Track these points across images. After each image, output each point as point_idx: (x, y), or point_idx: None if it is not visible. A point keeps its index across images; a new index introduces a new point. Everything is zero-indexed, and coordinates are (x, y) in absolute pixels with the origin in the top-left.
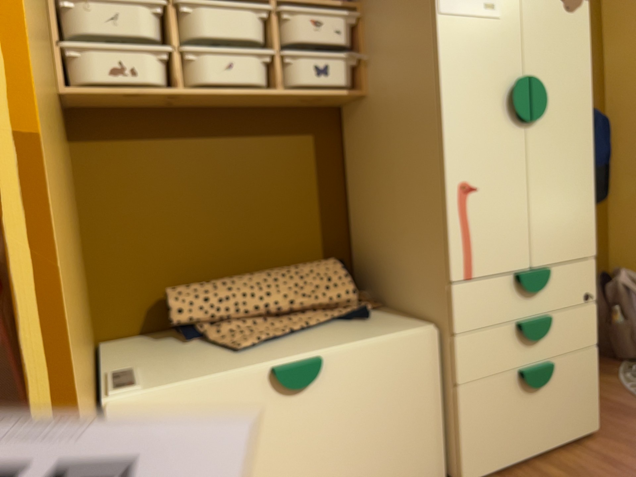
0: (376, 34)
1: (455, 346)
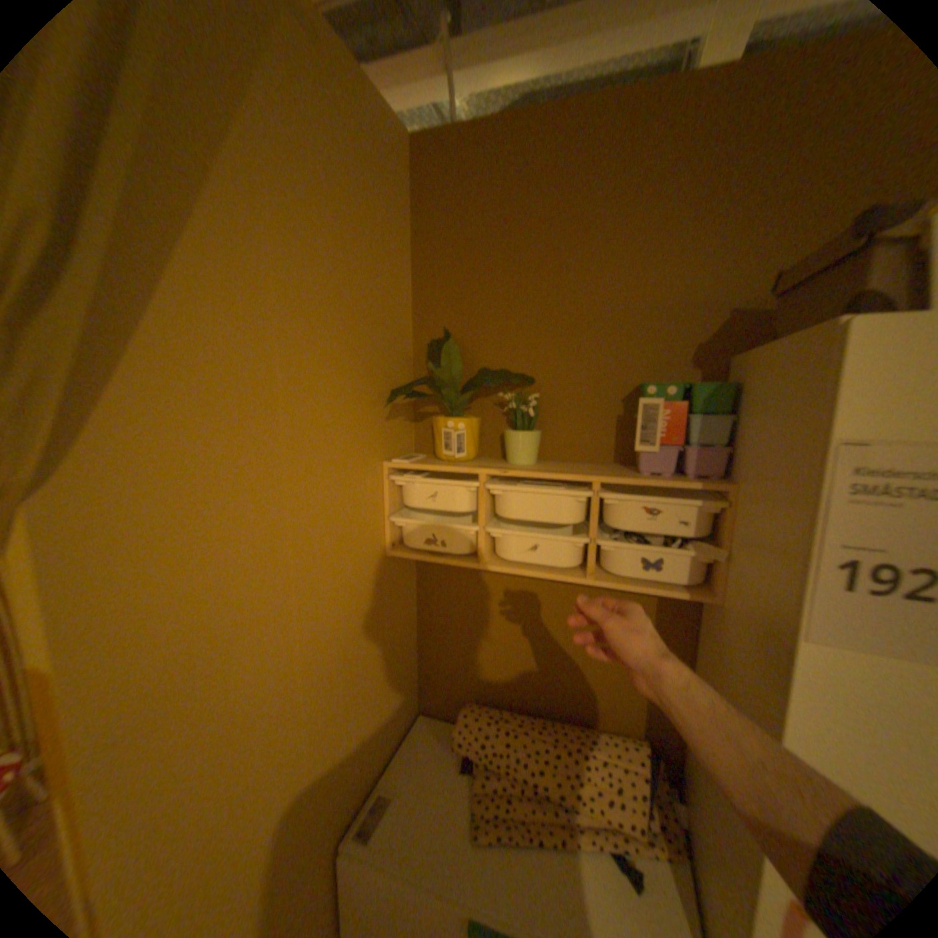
0: (743, 545)
1: None
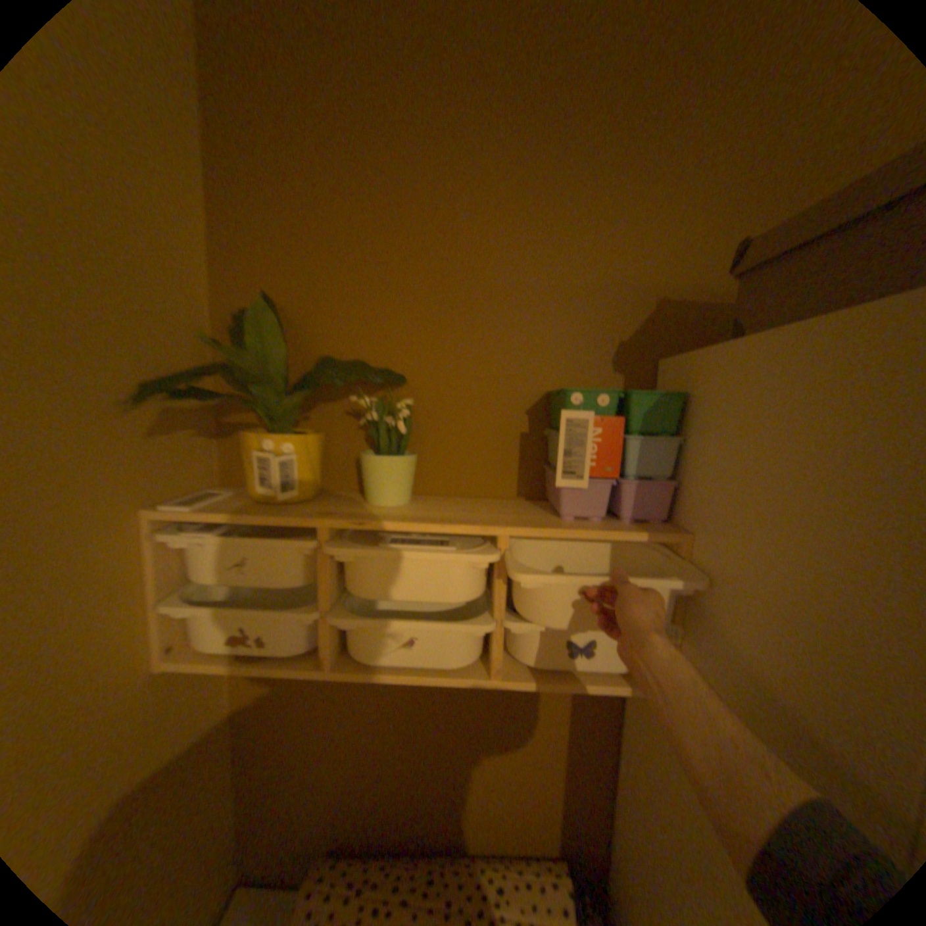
0: (711, 624)
1: None
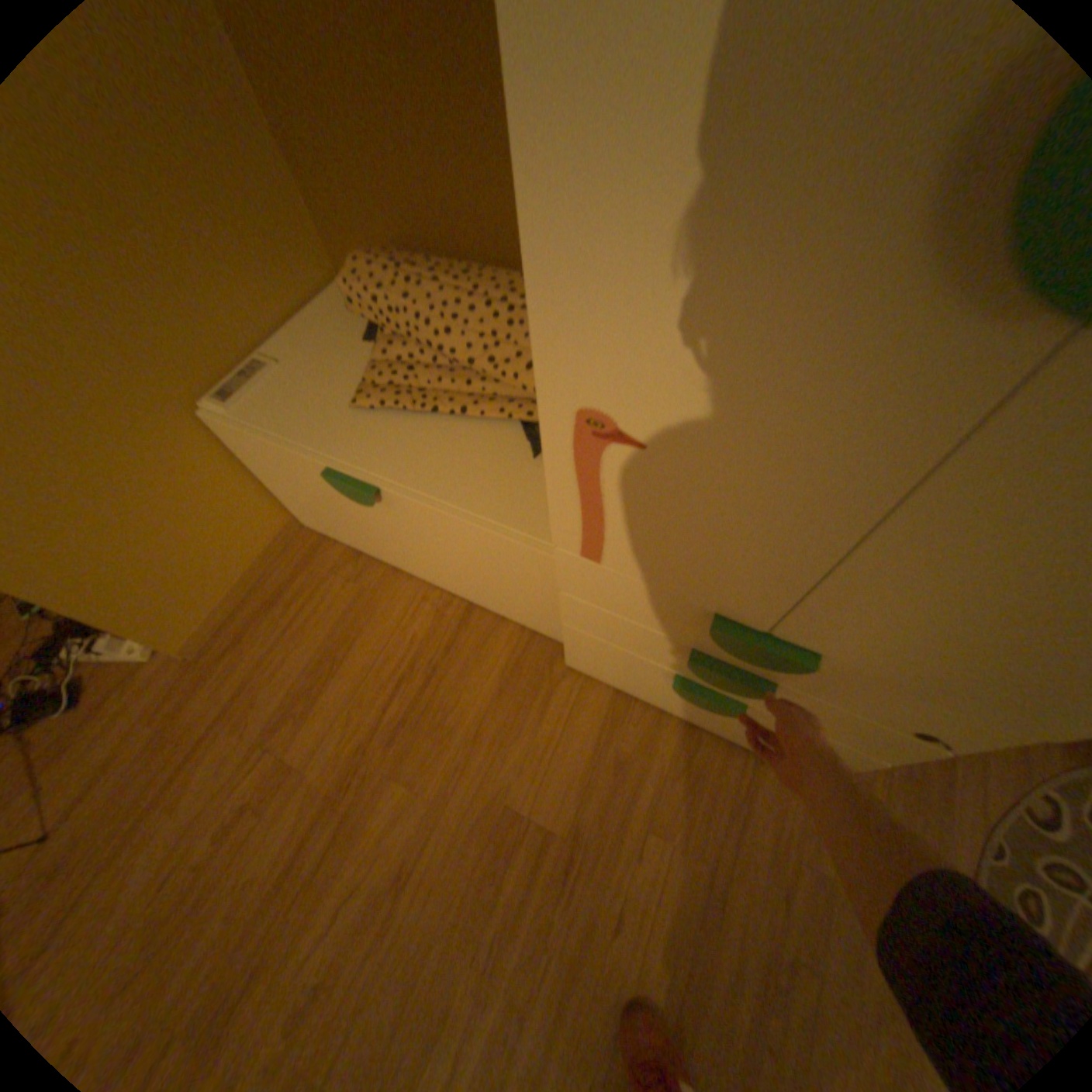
0: None
1: (563, 593)
